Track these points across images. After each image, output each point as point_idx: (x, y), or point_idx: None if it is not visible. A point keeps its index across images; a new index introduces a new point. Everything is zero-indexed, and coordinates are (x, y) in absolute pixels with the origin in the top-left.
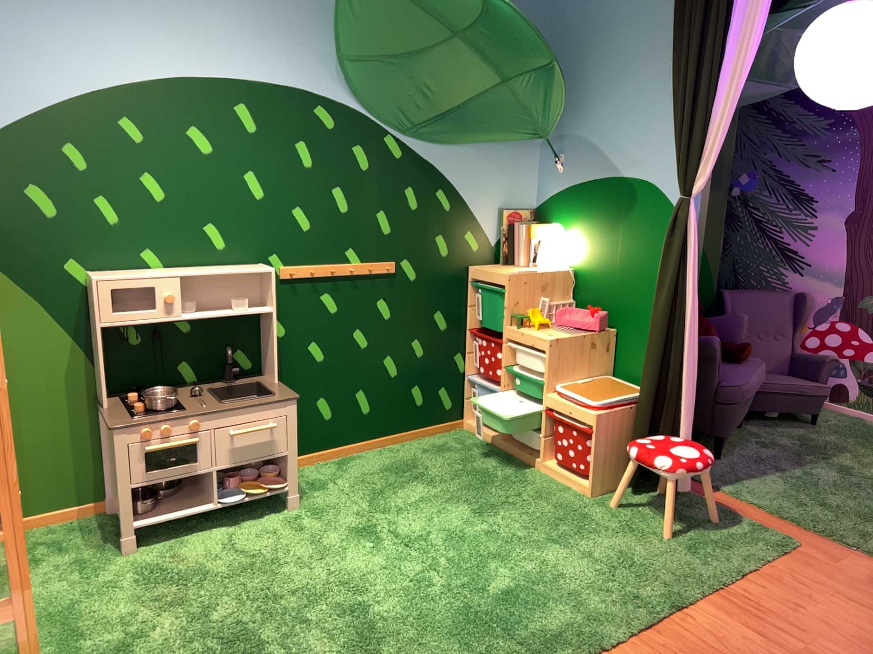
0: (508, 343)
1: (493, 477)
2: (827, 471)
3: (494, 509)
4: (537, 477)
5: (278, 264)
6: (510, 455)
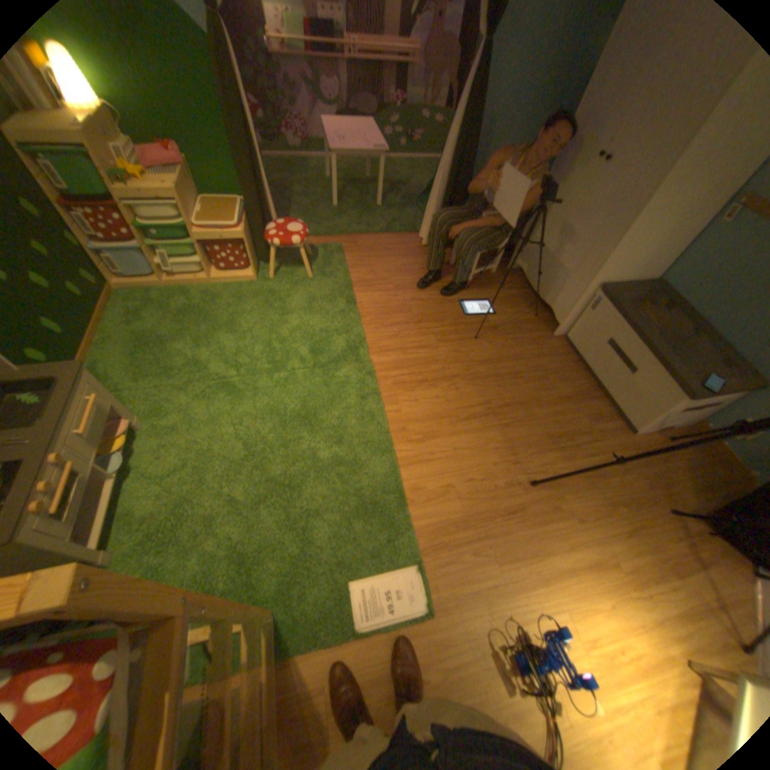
0: (120, 203)
1: (195, 306)
2: (301, 200)
3: (232, 322)
4: (215, 288)
5: None
6: (177, 286)
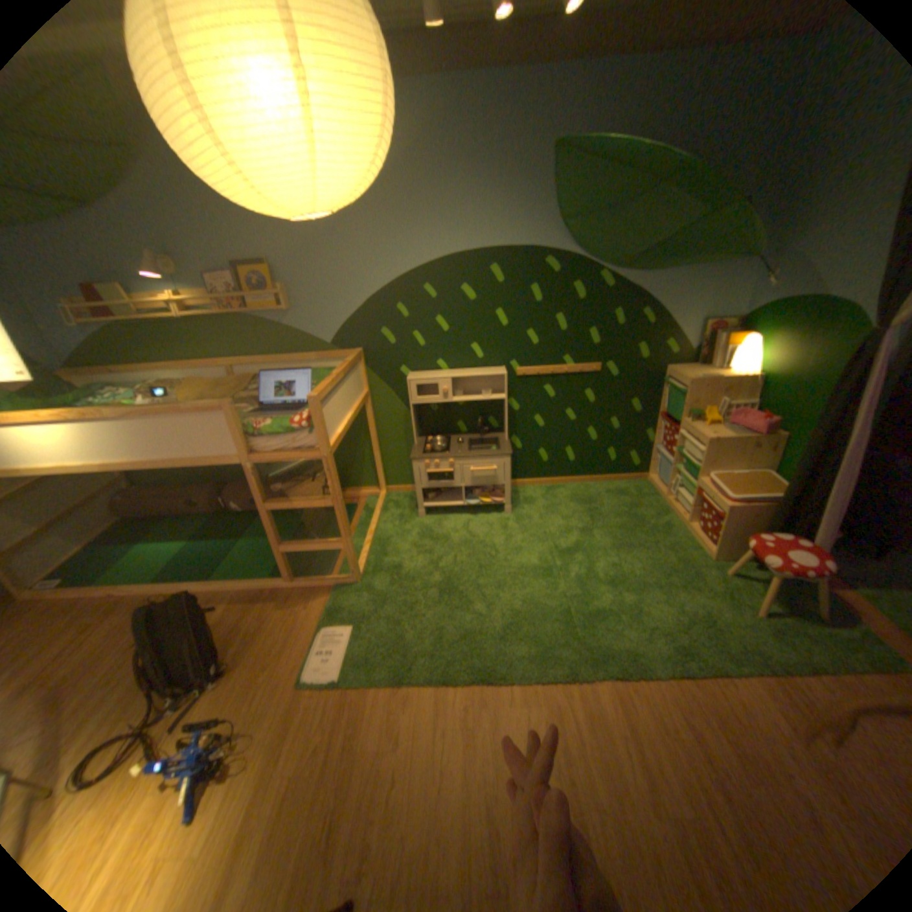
0: (682, 432)
1: (645, 524)
2: None
3: (630, 549)
4: (680, 533)
5: (515, 367)
6: (669, 510)
